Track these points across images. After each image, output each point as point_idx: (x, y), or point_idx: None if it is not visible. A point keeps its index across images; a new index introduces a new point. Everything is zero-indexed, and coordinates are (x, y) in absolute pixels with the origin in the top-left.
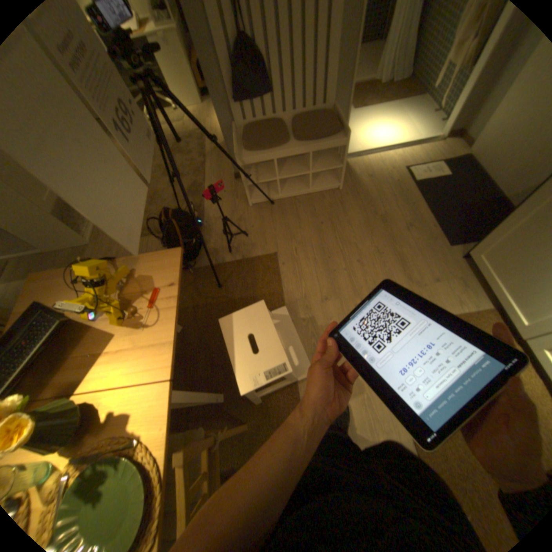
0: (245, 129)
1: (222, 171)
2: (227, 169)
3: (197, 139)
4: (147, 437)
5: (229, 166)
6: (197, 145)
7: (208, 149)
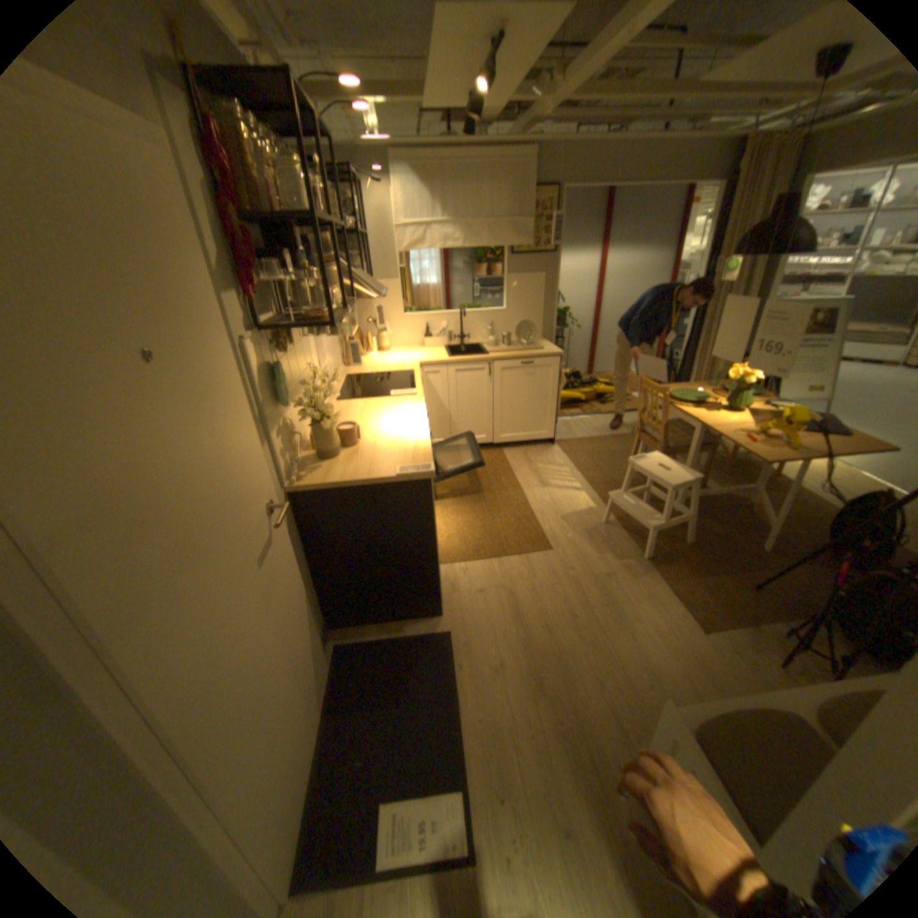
0: None
1: None
2: None
3: None
4: (691, 408)
5: None
6: None
7: None
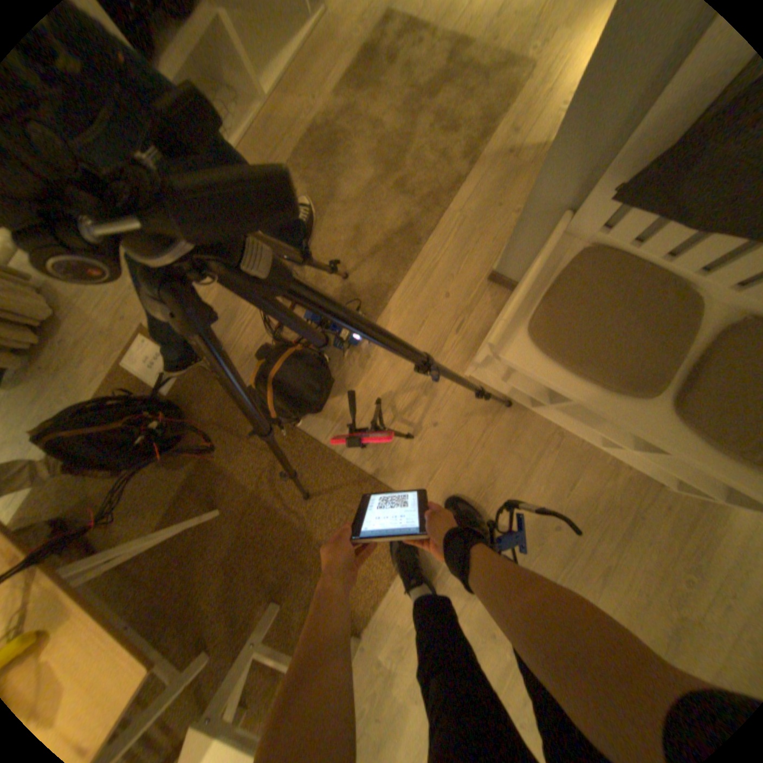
0: (588, 248)
1: (481, 235)
2: (494, 236)
3: (495, 90)
4: None
5: (504, 229)
6: (485, 110)
7: (498, 140)
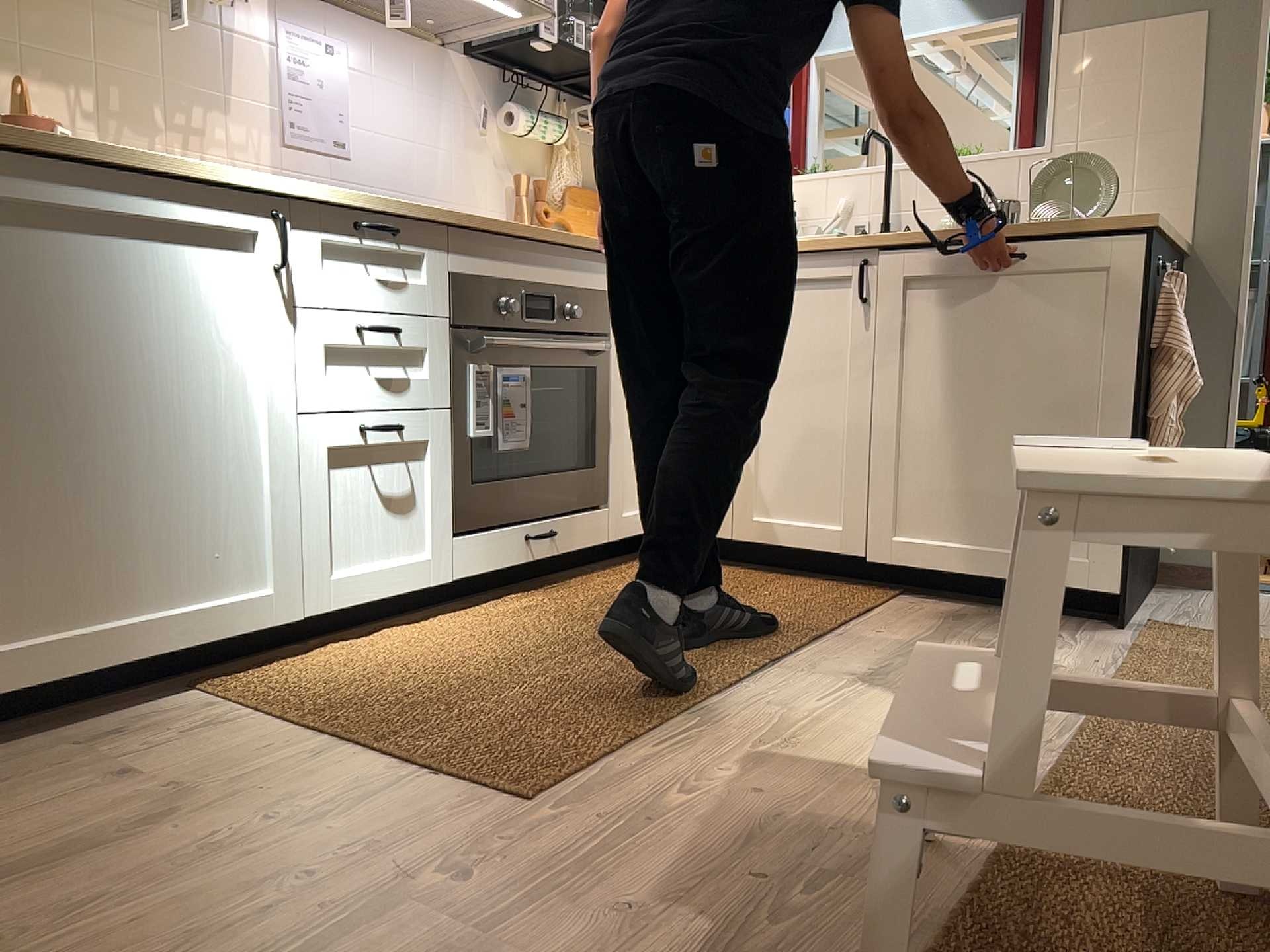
0: None
1: None
2: None
3: None
4: None
5: None
6: None
7: None
